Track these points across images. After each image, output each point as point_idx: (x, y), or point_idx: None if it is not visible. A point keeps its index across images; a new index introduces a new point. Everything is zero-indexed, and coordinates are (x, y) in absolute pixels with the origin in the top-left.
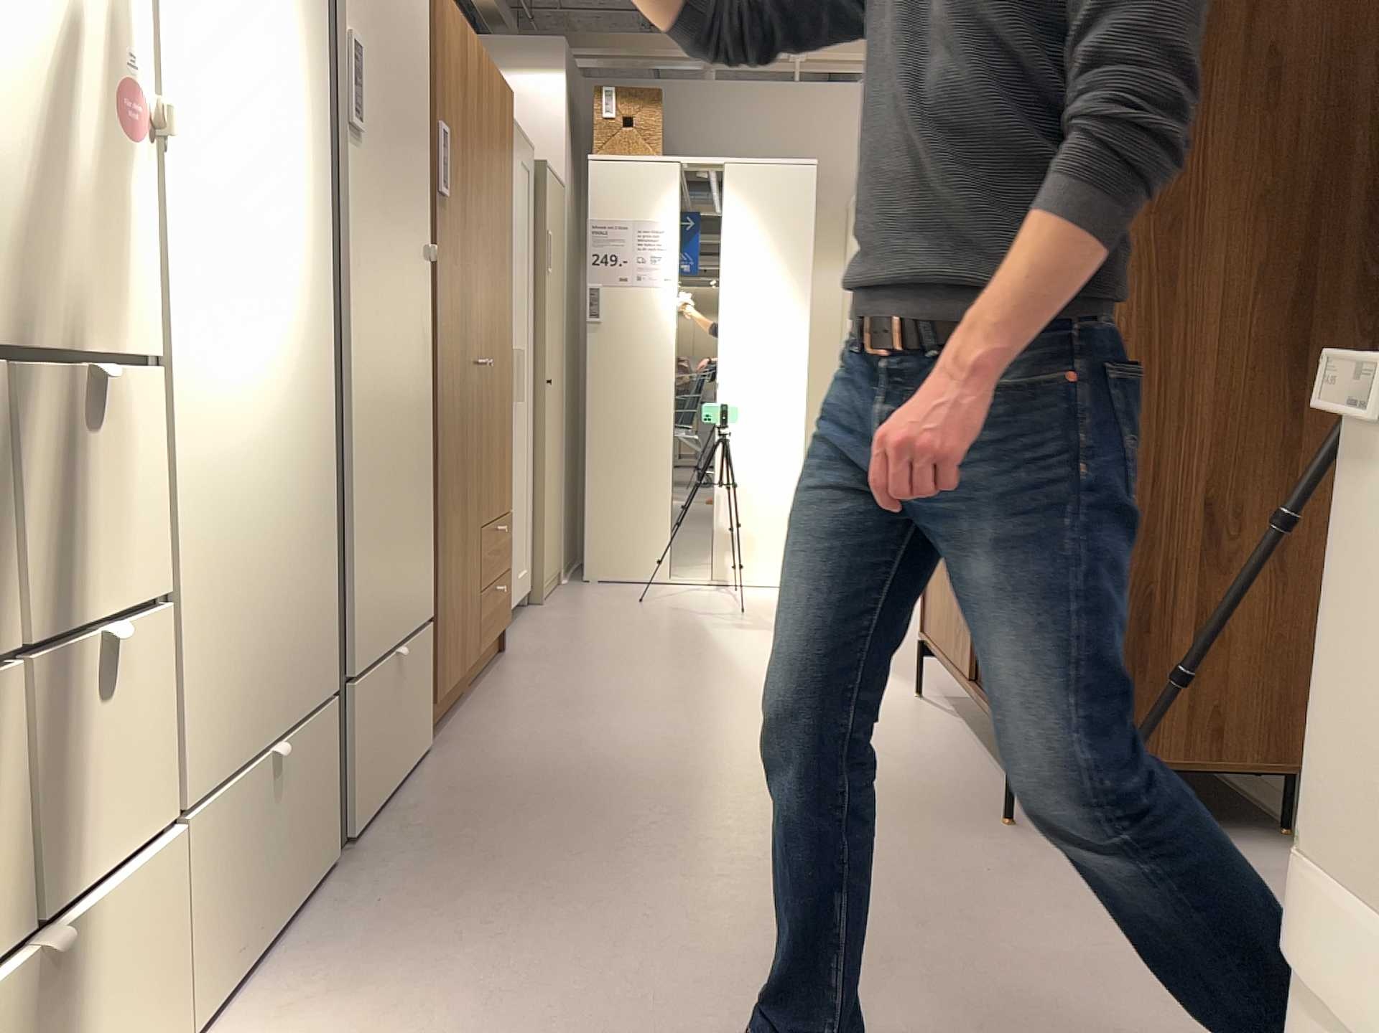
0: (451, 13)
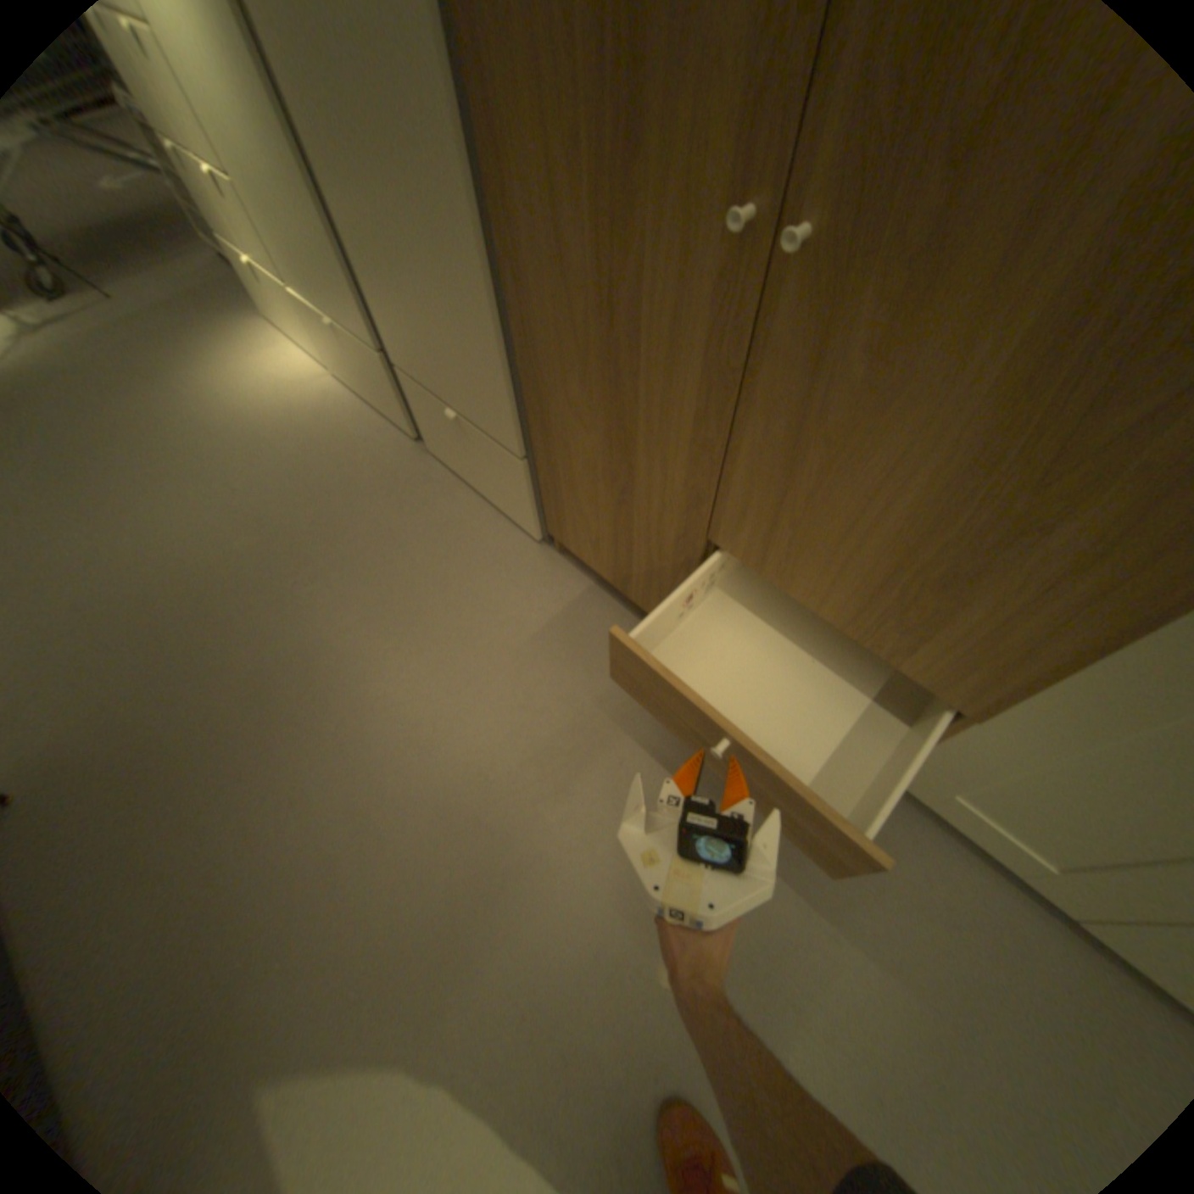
0: None
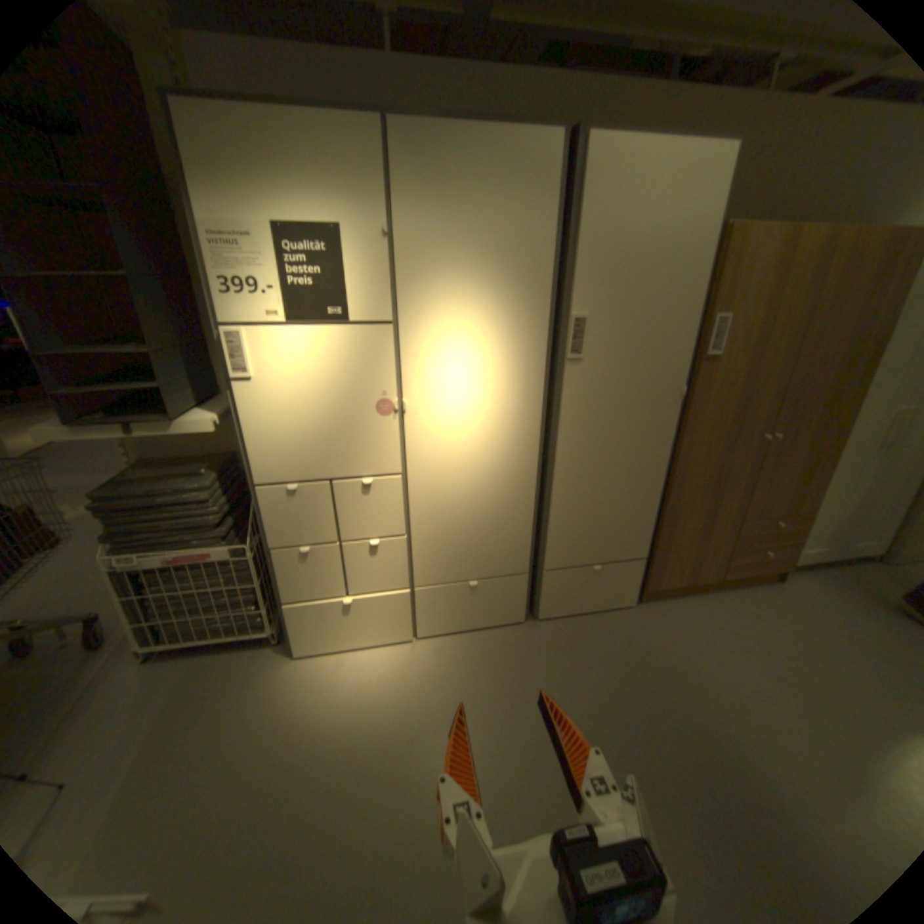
0: (765, 232)
